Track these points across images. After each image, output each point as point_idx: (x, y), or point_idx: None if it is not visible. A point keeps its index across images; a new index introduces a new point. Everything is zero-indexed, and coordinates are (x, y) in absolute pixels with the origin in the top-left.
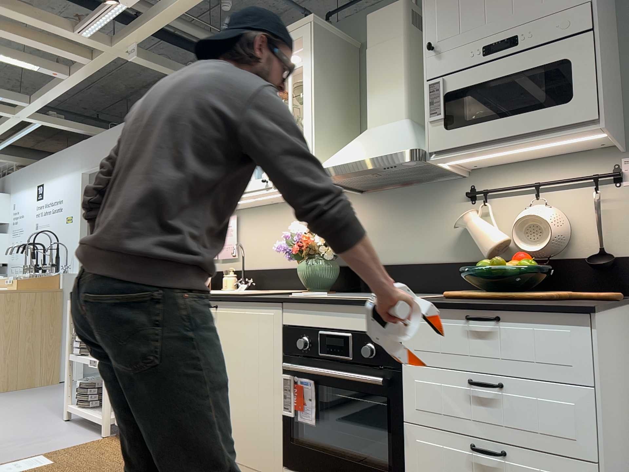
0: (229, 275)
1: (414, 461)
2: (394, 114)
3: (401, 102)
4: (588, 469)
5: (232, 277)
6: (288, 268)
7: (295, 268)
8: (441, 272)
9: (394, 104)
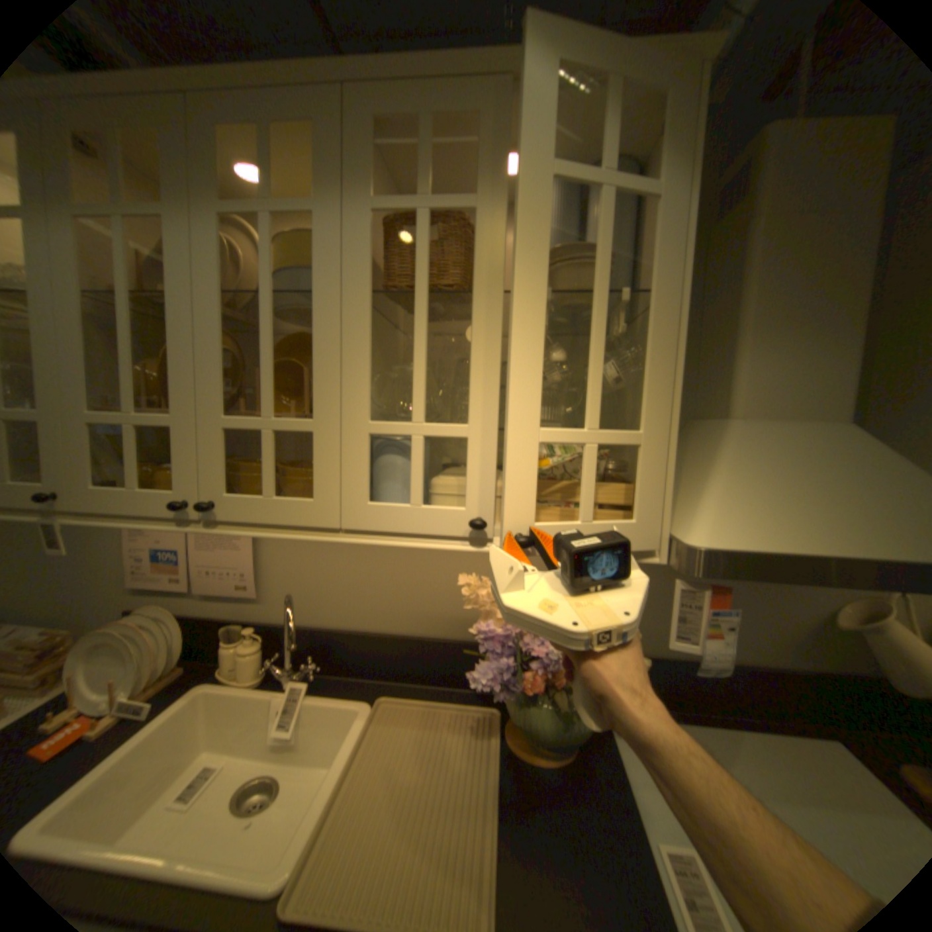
0: (233, 632)
1: None
2: (826, 404)
3: (848, 380)
4: None
5: (251, 650)
6: (409, 636)
7: (432, 639)
8: (776, 687)
9: (829, 379)
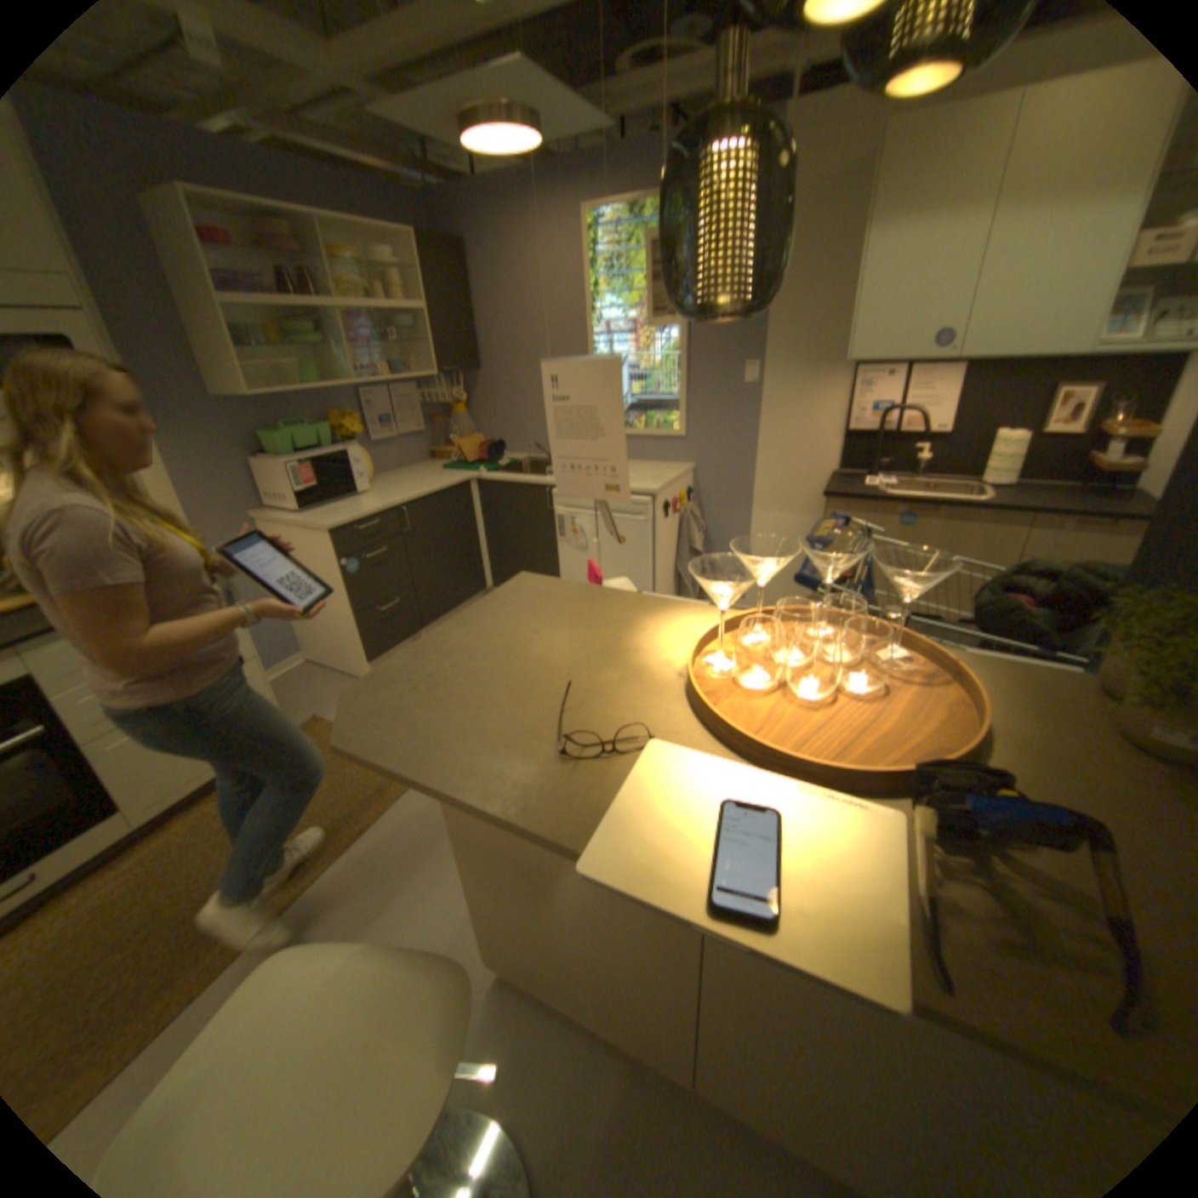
0: None
1: (111, 768)
2: None
3: None
4: (251, 666)
5: None
6: None
7: None
8: None
9: None
